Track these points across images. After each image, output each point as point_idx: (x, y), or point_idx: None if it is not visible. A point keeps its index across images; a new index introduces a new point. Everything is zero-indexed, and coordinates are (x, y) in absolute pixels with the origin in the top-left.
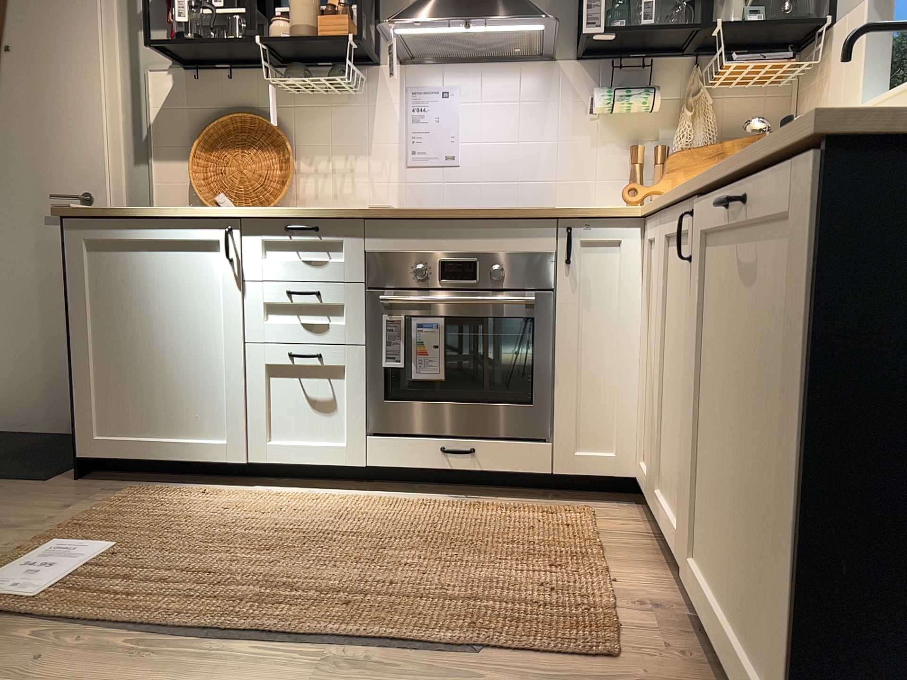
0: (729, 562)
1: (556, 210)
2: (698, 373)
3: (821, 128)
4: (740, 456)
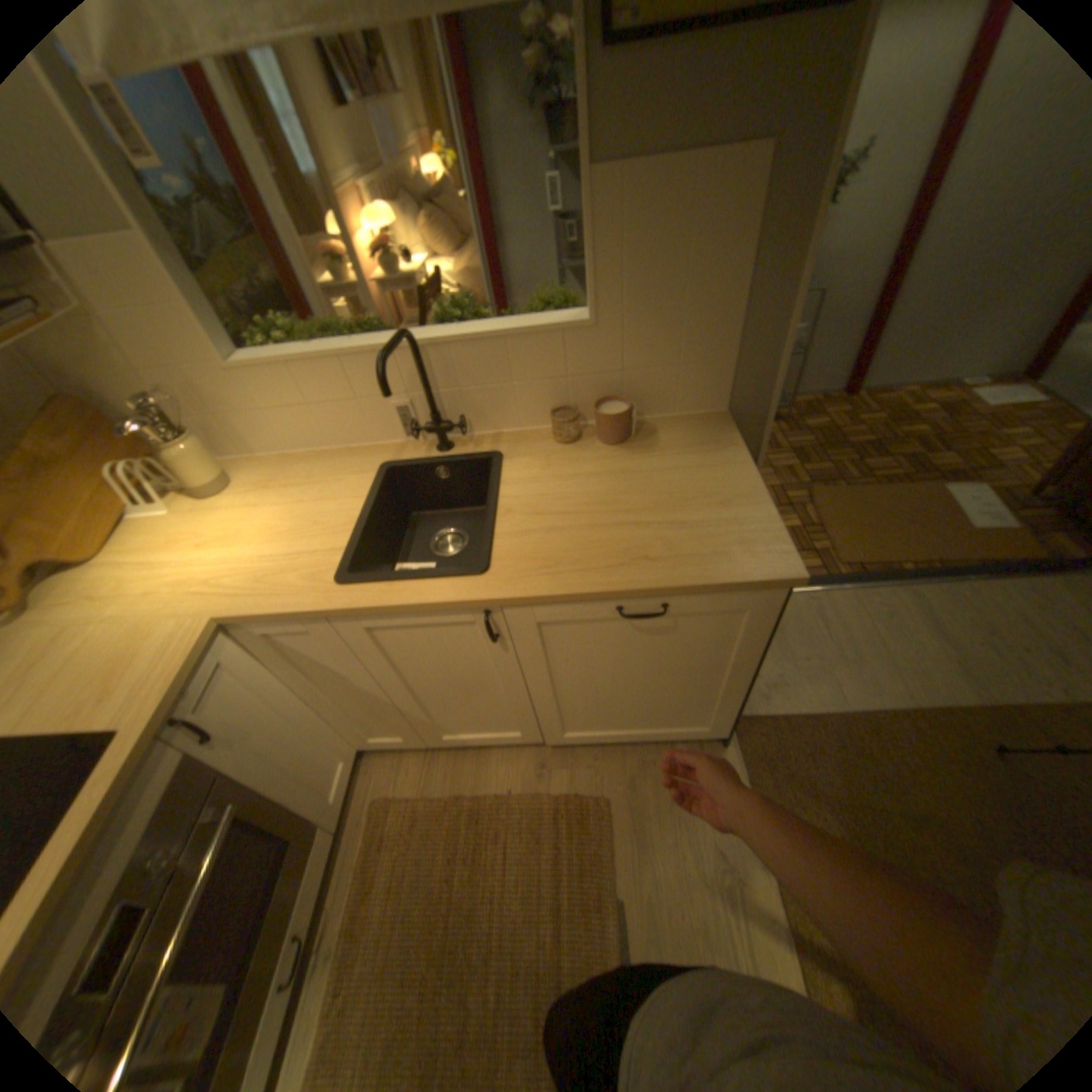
0: (614, 722)
1: (141, 733)
2: (528, 683)
3: (773, 582)
4: (624, 692)
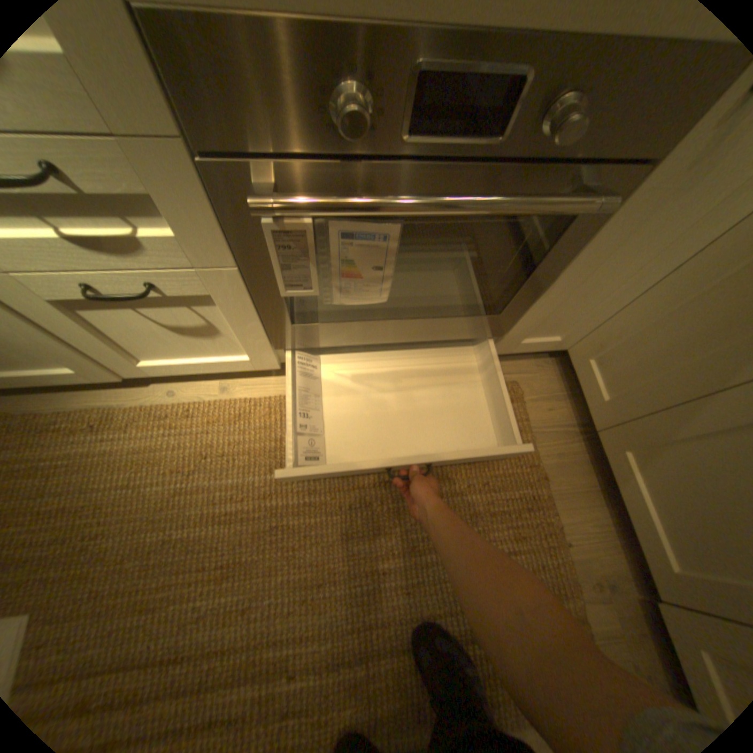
0: None
1: None
2: None
3: None
4: None
